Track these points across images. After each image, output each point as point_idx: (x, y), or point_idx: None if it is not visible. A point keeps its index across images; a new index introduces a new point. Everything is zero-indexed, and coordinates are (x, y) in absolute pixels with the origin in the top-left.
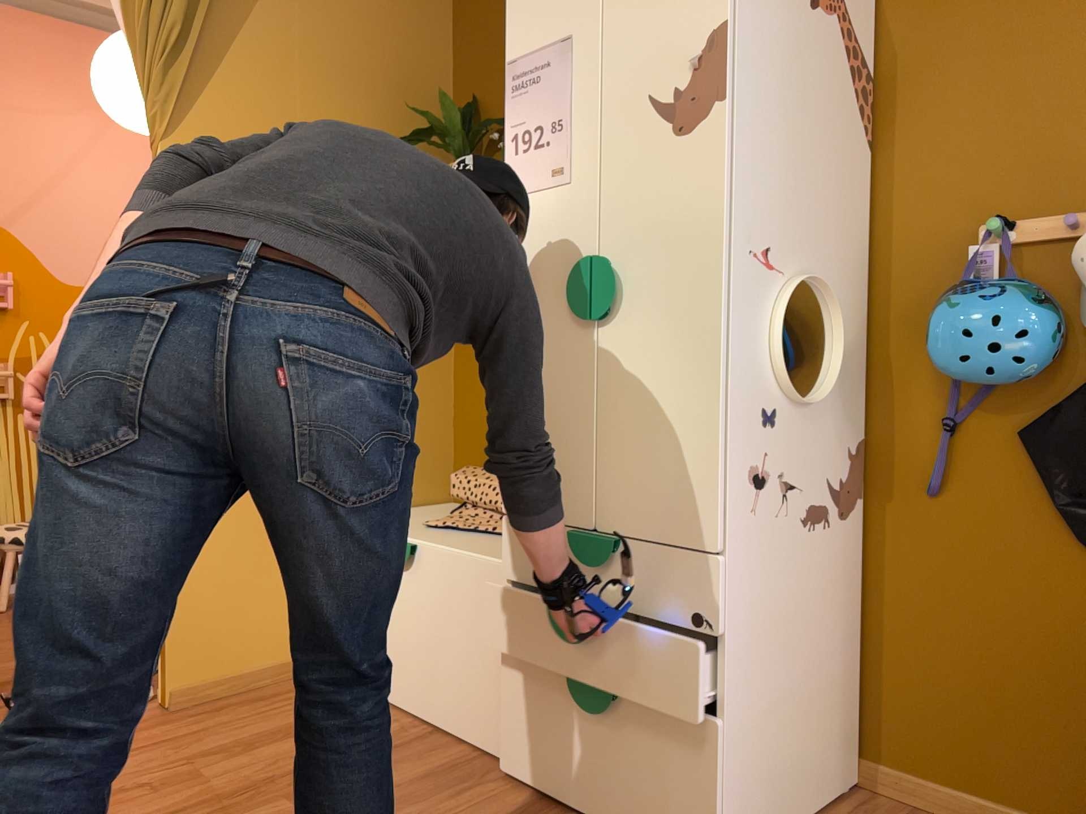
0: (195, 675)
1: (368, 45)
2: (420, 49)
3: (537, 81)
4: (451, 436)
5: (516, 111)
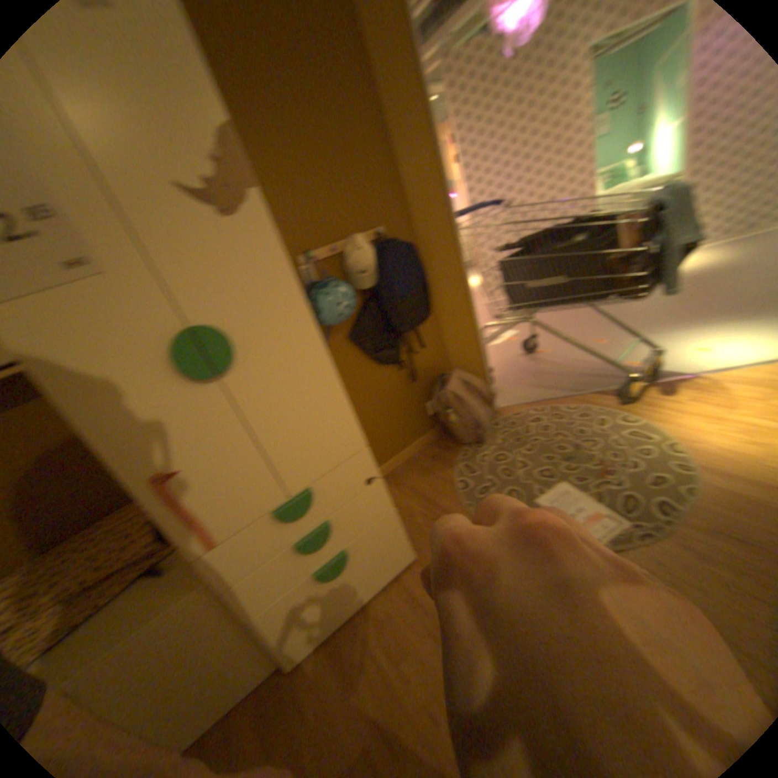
0: None
1: None
2: None
3: None
4: None
5: None
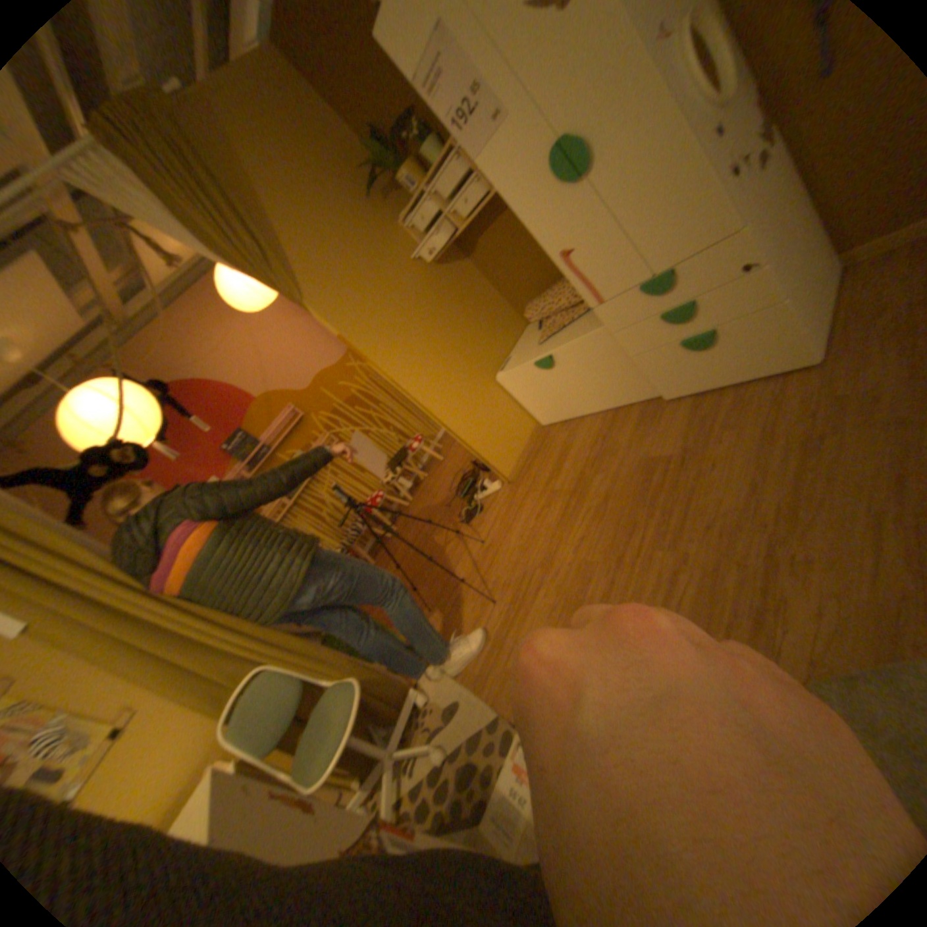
0: (509, 464)
1: (304, 155)
2: (321, 127)
3: (438, 71)
4: (503, 298)
5: (440, 103)
